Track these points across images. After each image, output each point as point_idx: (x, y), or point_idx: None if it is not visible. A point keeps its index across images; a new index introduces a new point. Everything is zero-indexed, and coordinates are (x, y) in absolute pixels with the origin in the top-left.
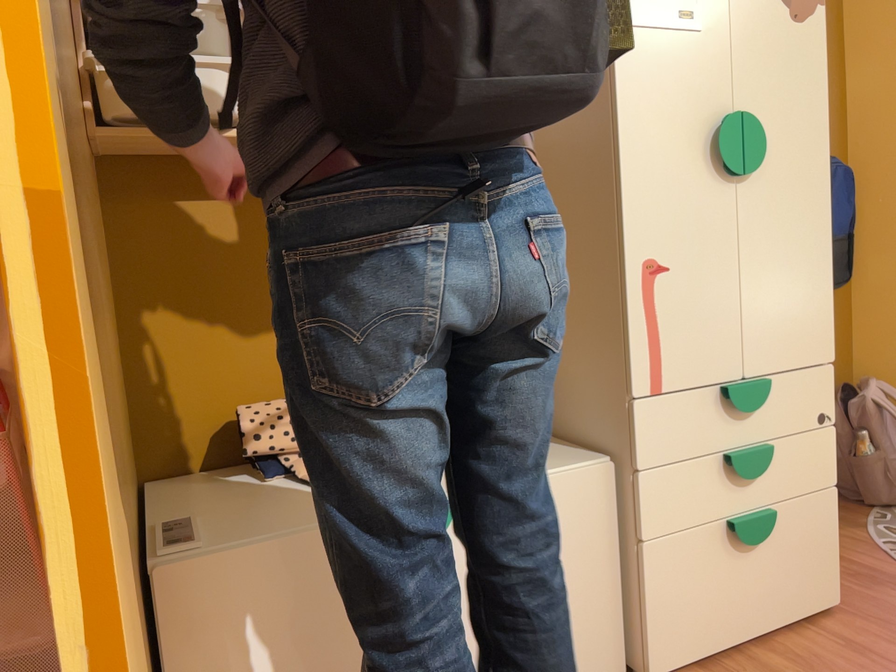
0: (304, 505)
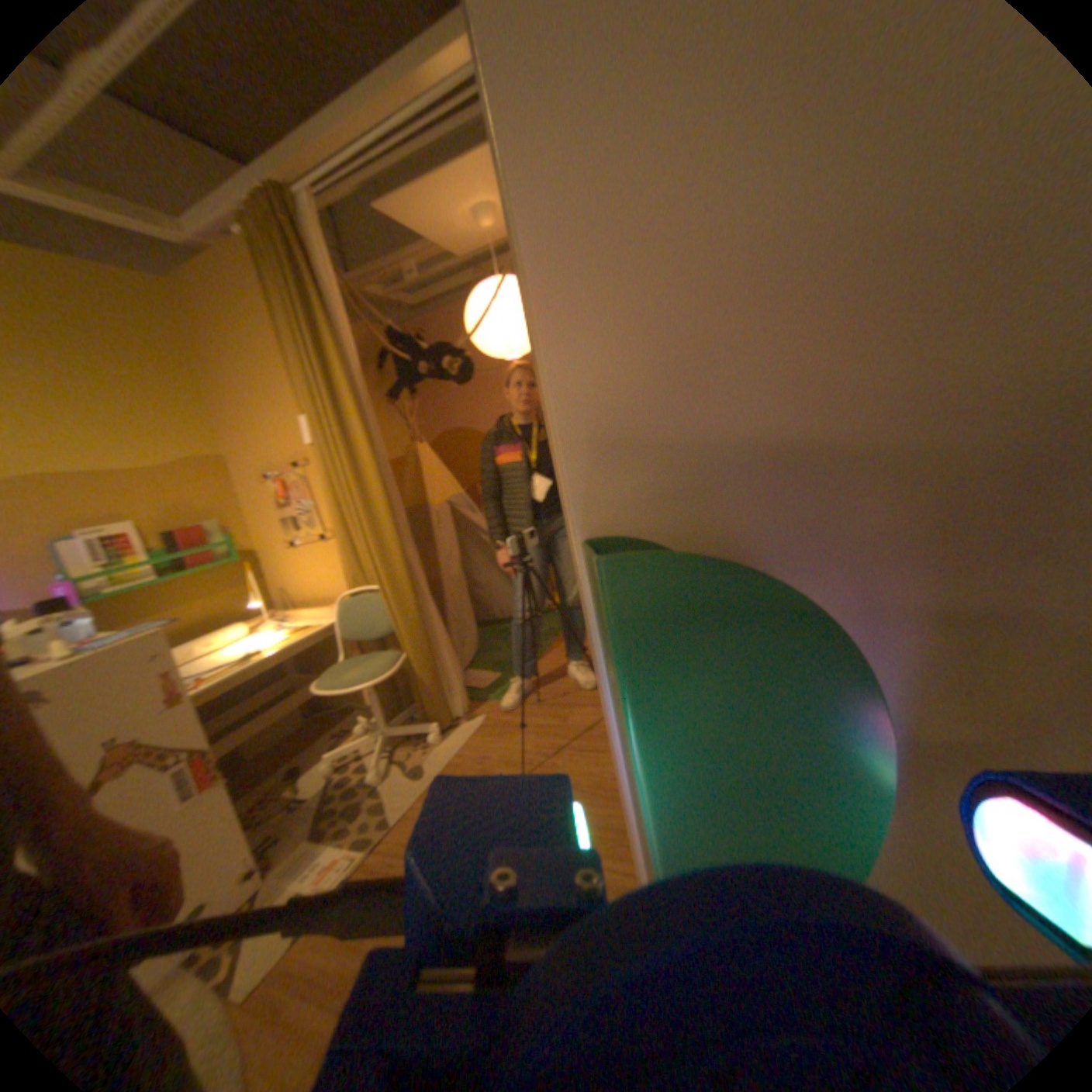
0: None
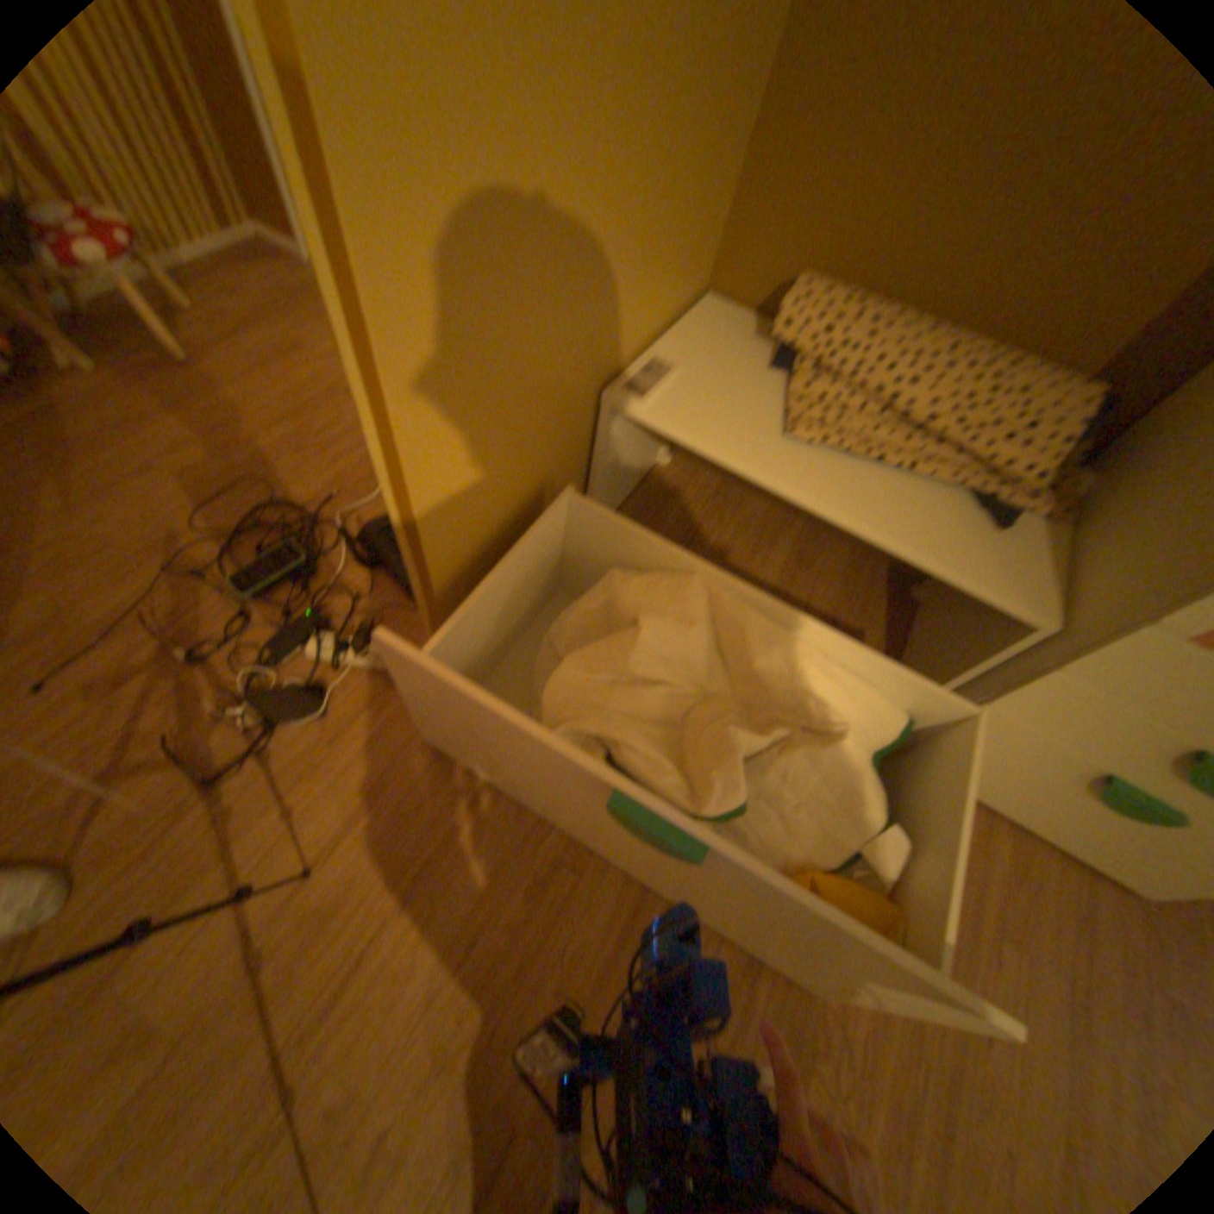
0: (754, 420)
